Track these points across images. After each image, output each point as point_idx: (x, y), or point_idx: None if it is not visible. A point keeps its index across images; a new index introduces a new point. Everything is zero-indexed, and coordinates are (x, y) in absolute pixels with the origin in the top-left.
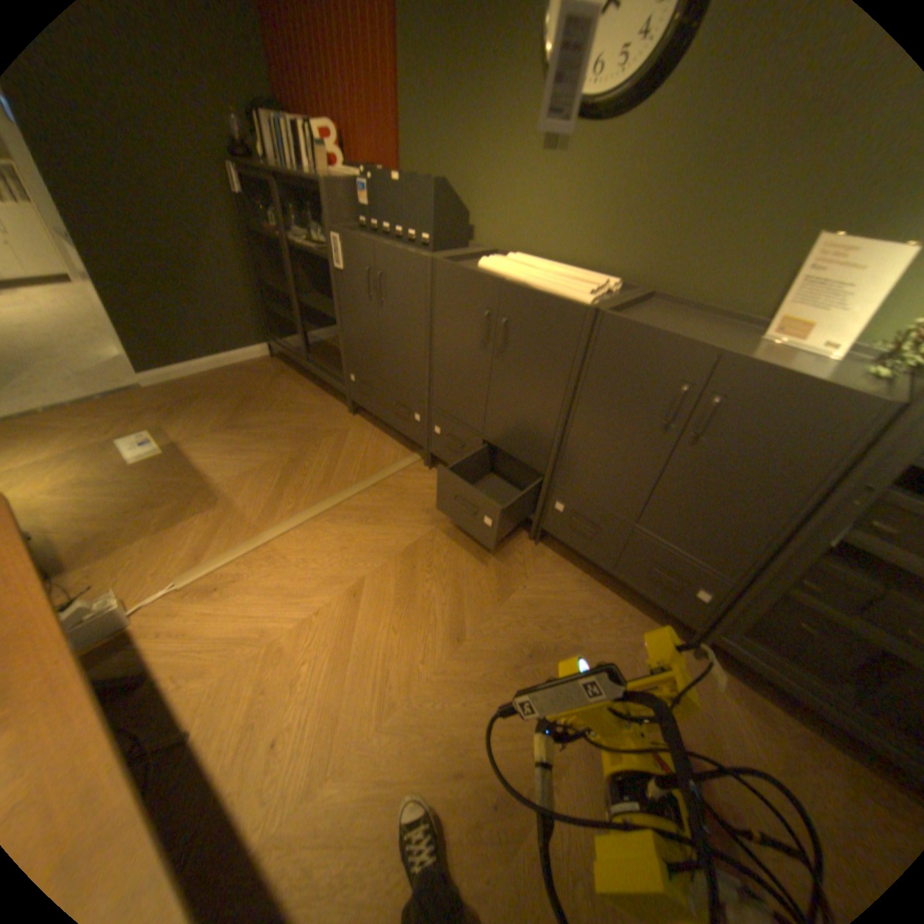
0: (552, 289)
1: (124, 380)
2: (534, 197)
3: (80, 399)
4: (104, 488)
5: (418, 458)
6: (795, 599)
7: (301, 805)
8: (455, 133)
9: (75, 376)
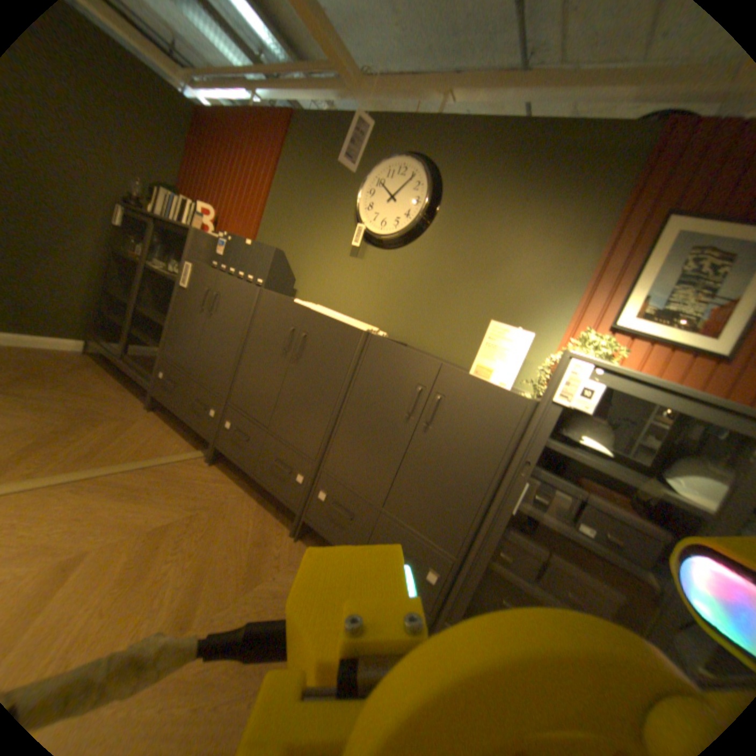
0: (342, 320)
1: None
2: (340, 279)
3: None
4: None
5: (202, 453)
6: (496, 570)
7: None
8: (297, 235)
9: None
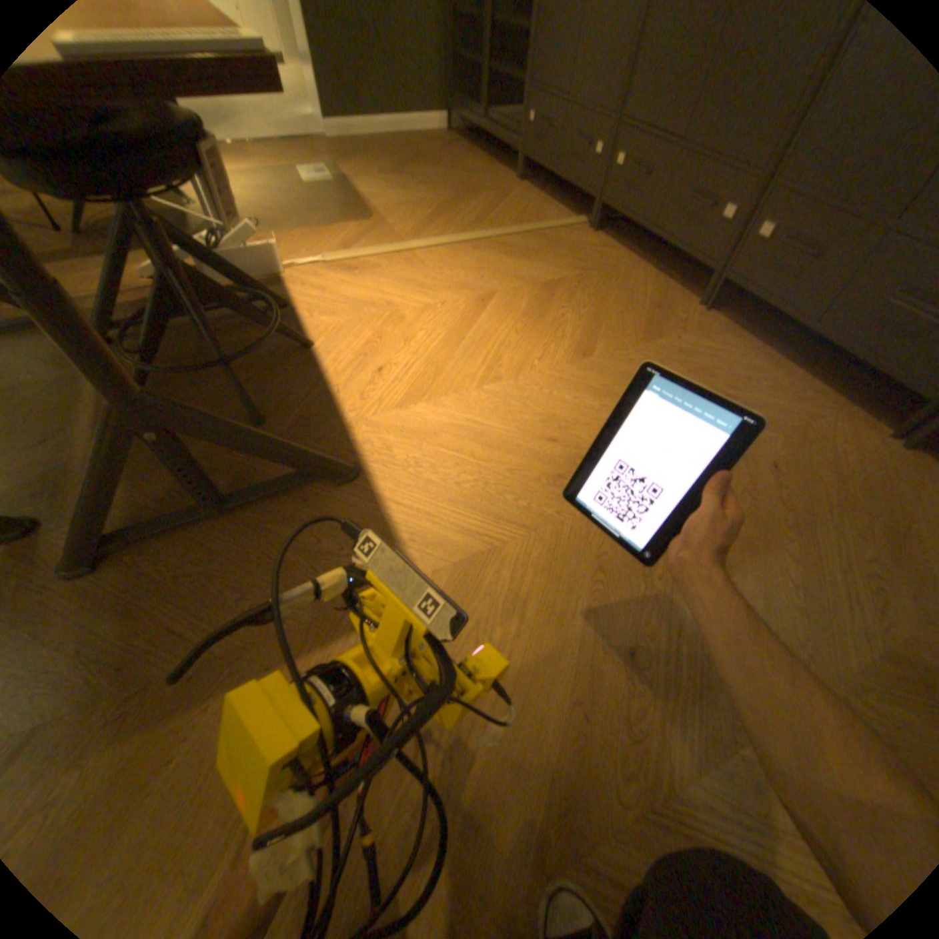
0: None
1: (312, 130)
2: None
3: (274, 138)
4: (281, 194)
5: (584, 220)
6: None
7: (394, 411)
8: None
9: (273, 123)
